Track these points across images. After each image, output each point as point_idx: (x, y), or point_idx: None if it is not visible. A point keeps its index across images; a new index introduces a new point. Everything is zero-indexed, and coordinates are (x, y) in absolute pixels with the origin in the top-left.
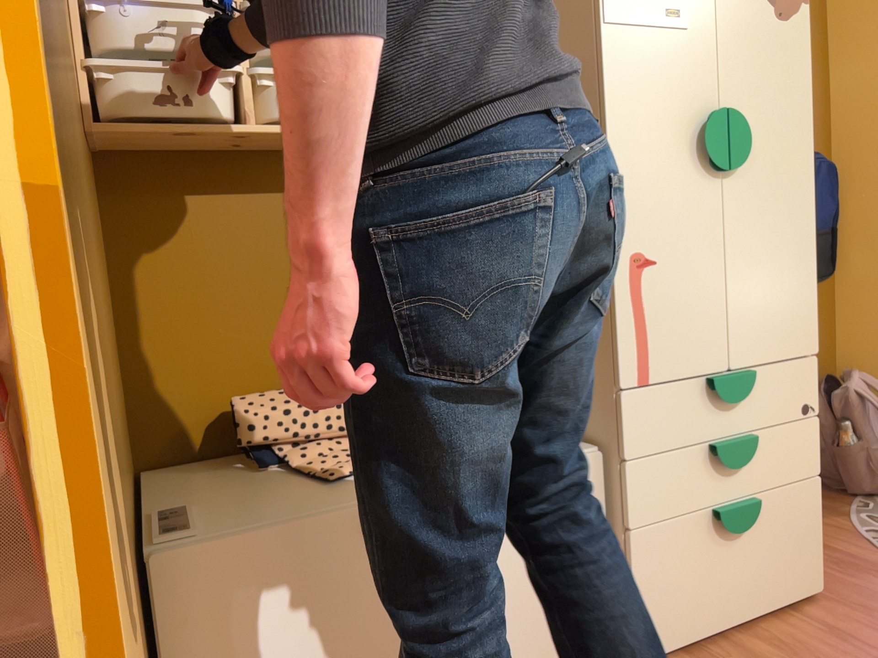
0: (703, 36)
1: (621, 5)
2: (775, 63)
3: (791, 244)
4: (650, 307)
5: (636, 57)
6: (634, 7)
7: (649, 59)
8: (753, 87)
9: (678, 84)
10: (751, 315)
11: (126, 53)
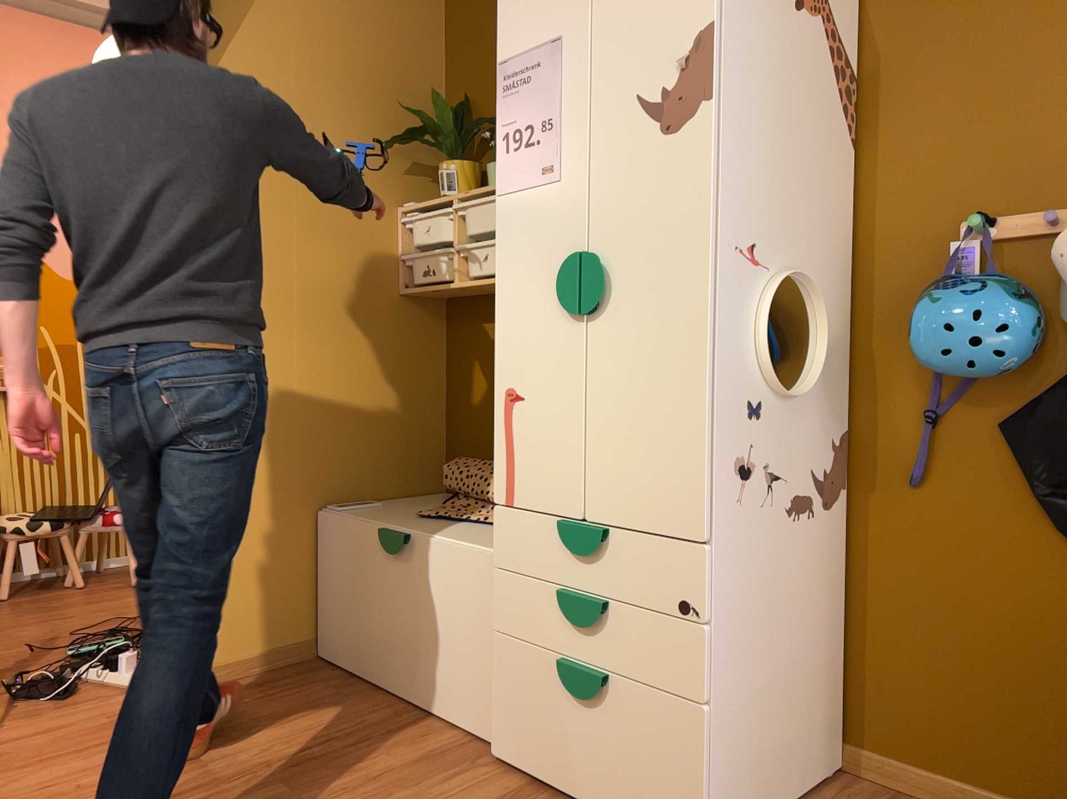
0: (573, 182)
1: (508, 176)
2: (656, 186)
3: (667, 397)
4: (516, 437)
5: (518, 217)
6: (518, 175)
7: (528, 215)
8: (627, 220)
9: (549, 234)
10: (611, 469)
11: (419, 246)
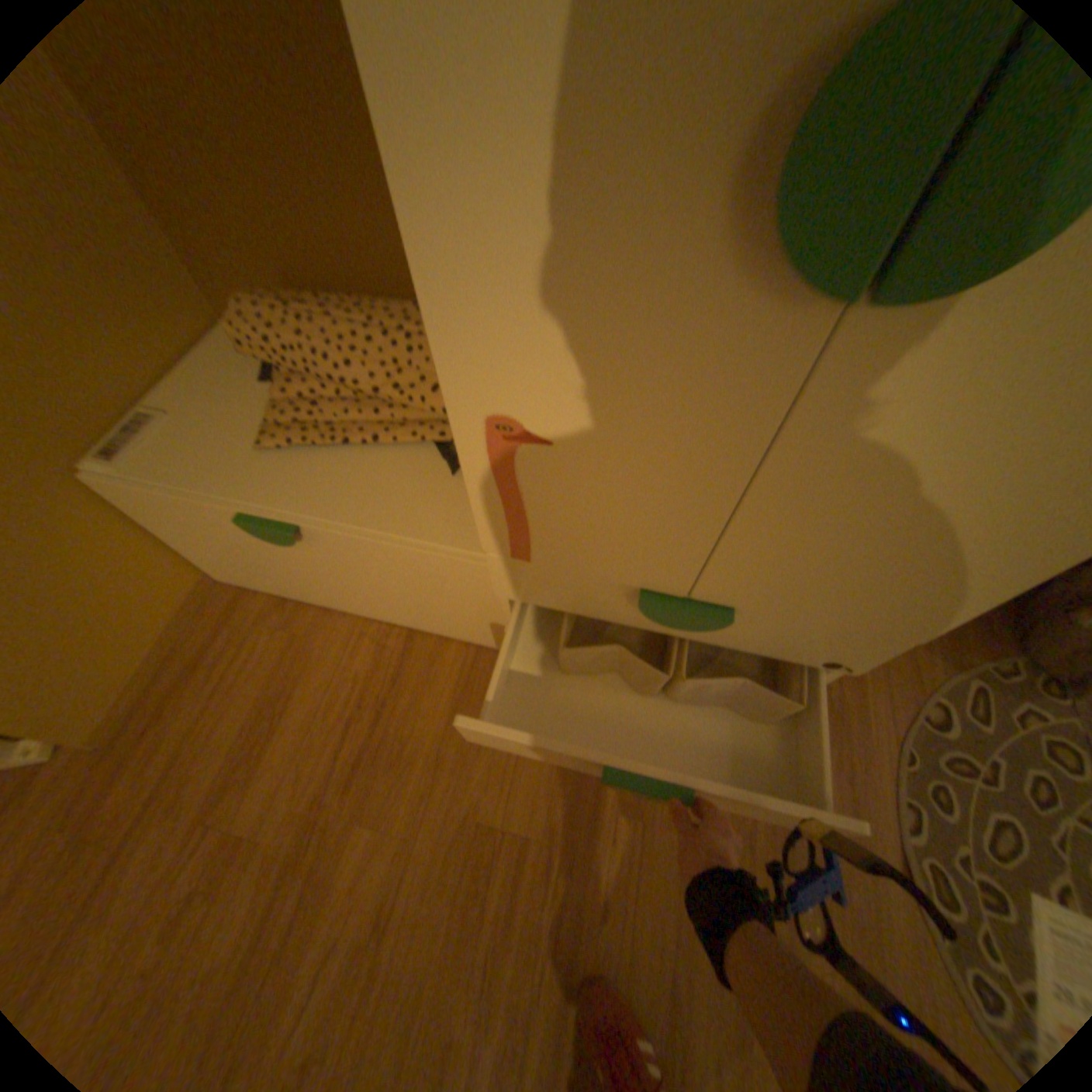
0: None
1: None
2: None
3: (1010, 511)
4: (532, 493)
5: None
6: None
7: None
8: None
9: None
10: (772, 566)
11: None
